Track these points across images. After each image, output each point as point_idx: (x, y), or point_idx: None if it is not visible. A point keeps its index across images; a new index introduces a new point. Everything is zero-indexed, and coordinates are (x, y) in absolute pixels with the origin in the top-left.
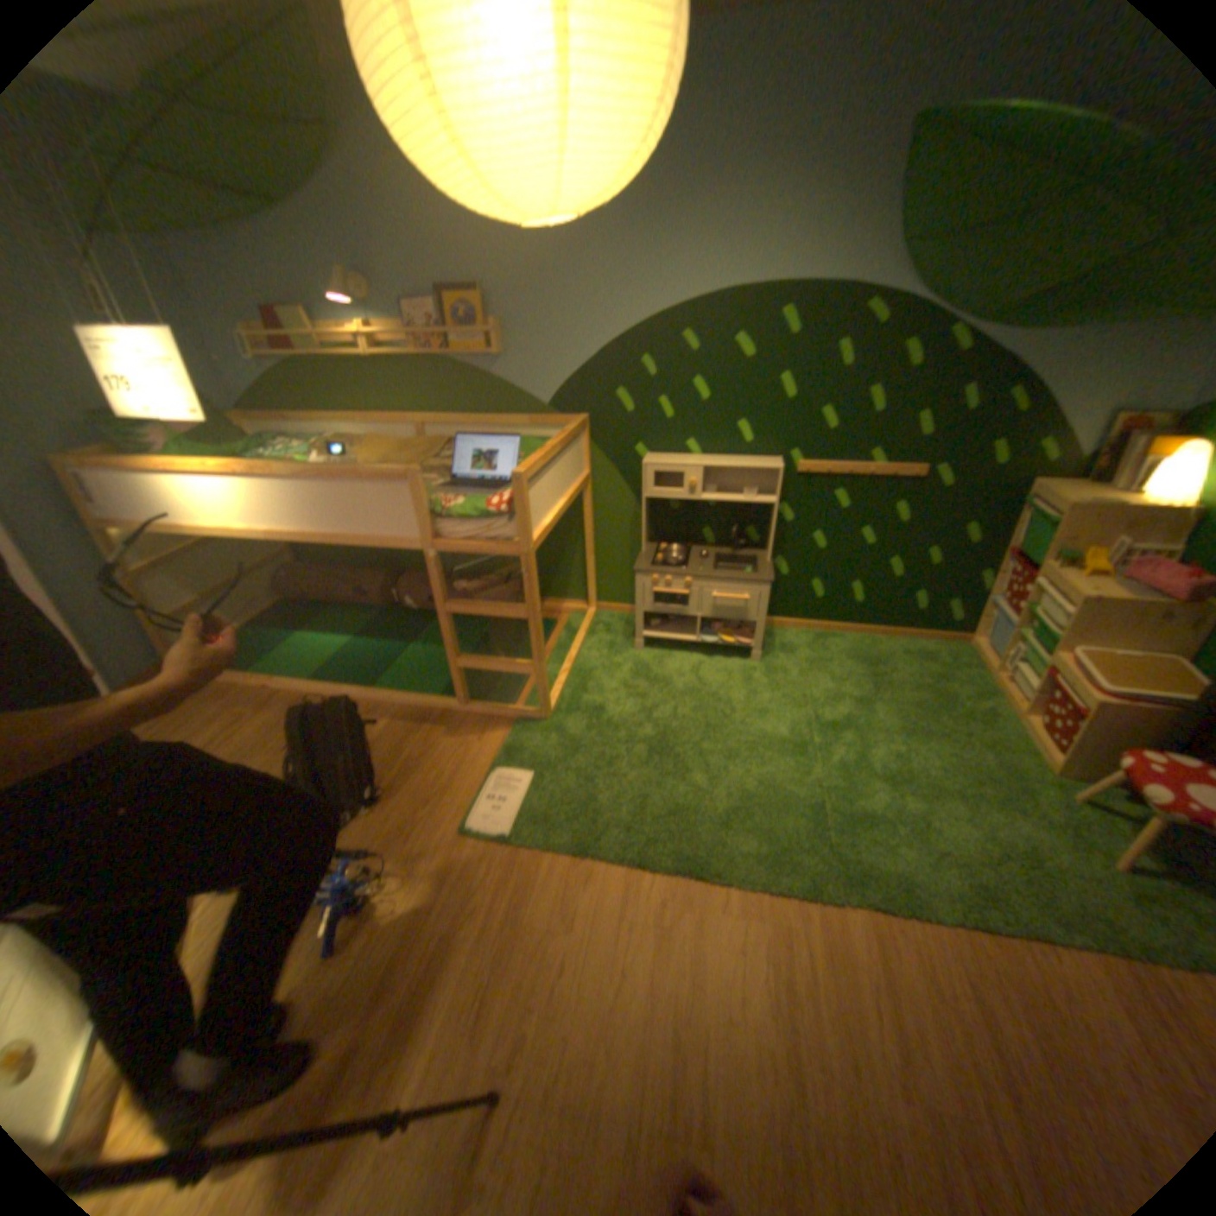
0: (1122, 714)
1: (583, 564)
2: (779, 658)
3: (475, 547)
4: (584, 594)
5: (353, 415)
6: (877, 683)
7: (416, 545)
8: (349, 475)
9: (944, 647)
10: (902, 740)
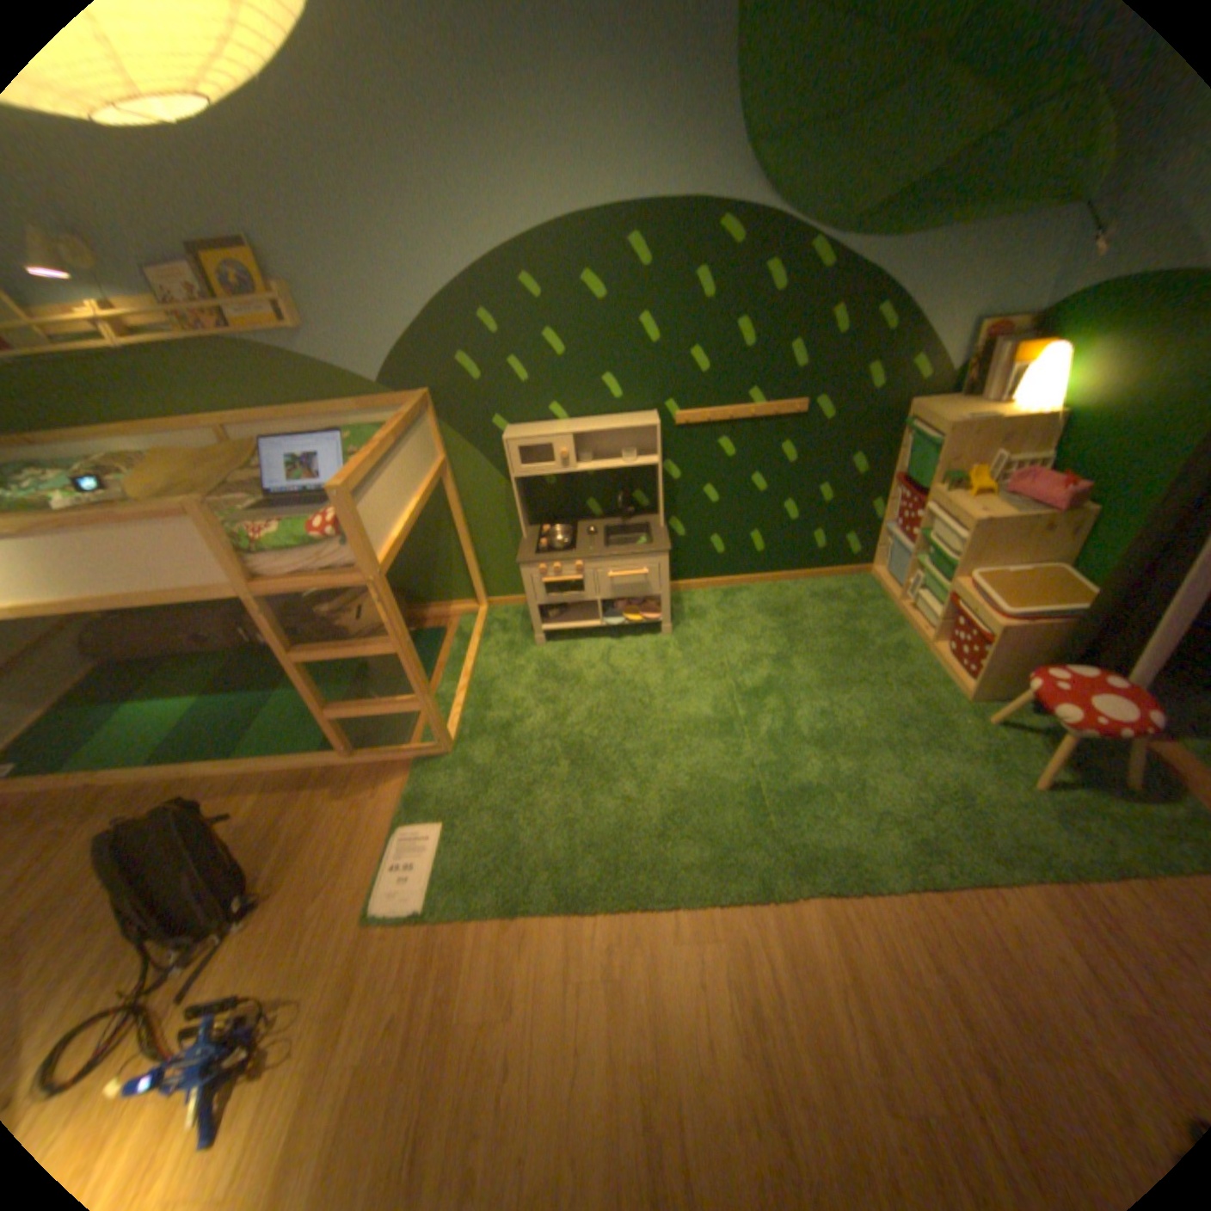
0: (1024, 634)
1: (461, 560)
2: (689, 626)
3: (306, 584)
4: (471, 592)
5: (124, 427)
6: (790, 634)
7: (227, 594)
8: (102, 521)
9: (846, 582)
10: (823, 694)
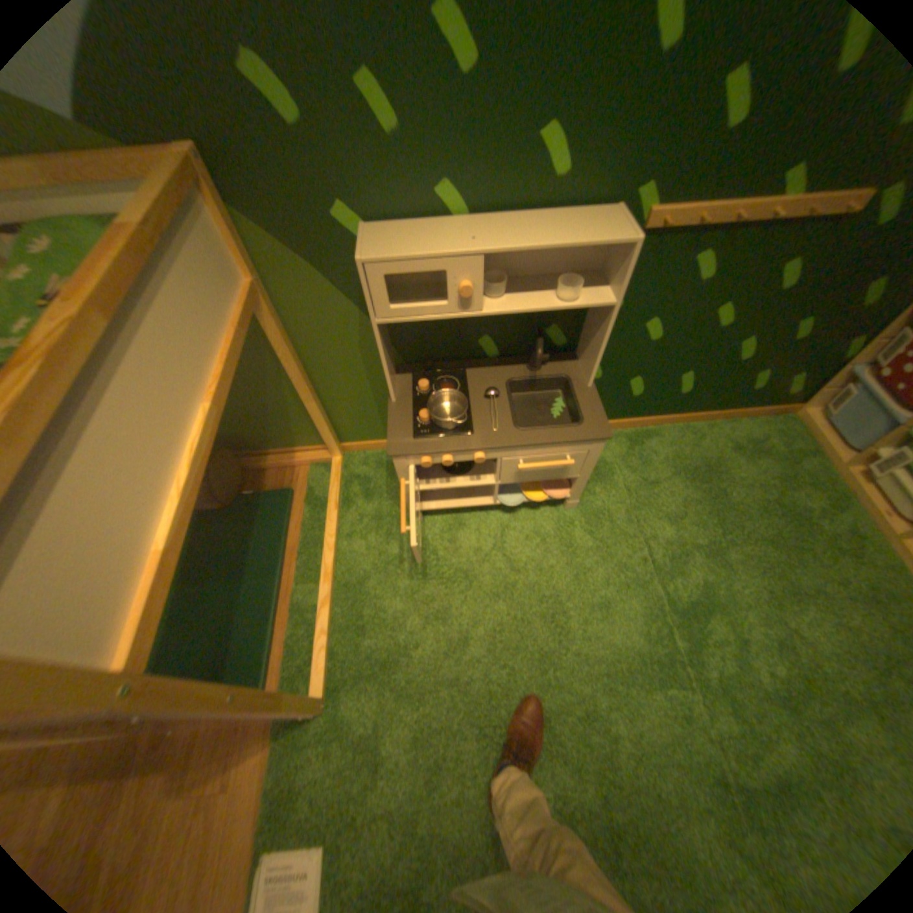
0: None
1: (302, 407)
2: (596, 492)
3: None
4: (319, 438)
5: None
6: (719, 509)
7: None
8: None
9: (771, 425)
10: (777, 613)
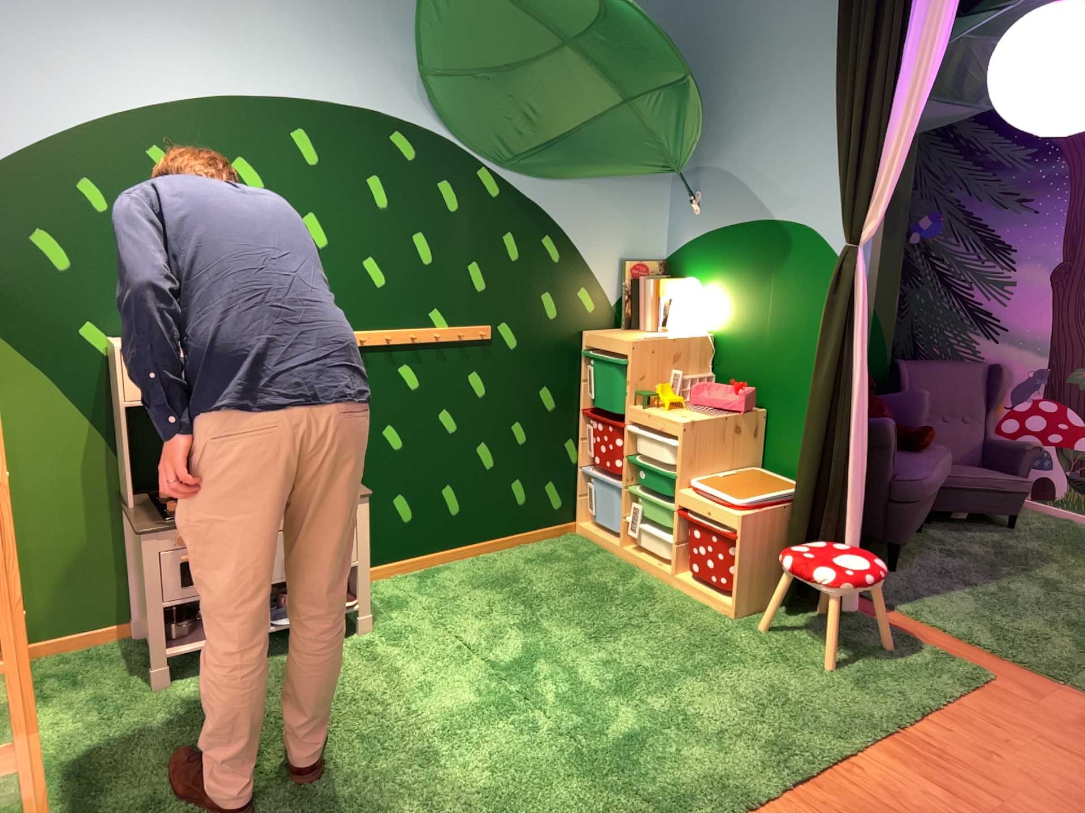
0: (758, 521)
1: None
2: (392, 617)
3: None
4: None
5: None
6: (524, 600)
7: None
8: None
9: (556, 543)
10: (595, 646)
